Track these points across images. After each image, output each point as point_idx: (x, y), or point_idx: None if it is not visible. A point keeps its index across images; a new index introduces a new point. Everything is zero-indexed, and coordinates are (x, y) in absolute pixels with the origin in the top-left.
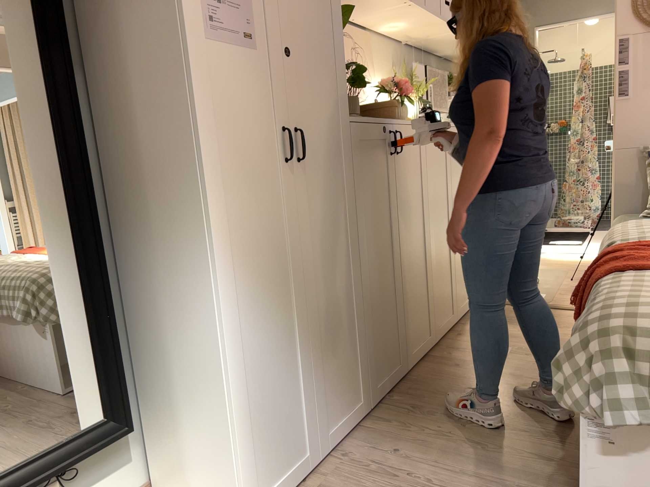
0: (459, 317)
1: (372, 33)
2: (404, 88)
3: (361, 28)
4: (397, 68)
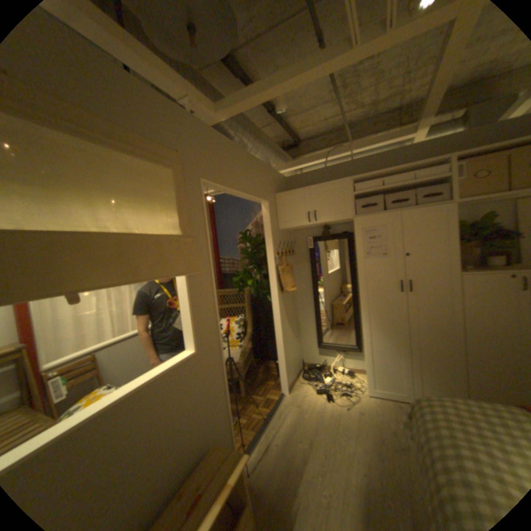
0: None
1: None
2: None
3: None
4: None
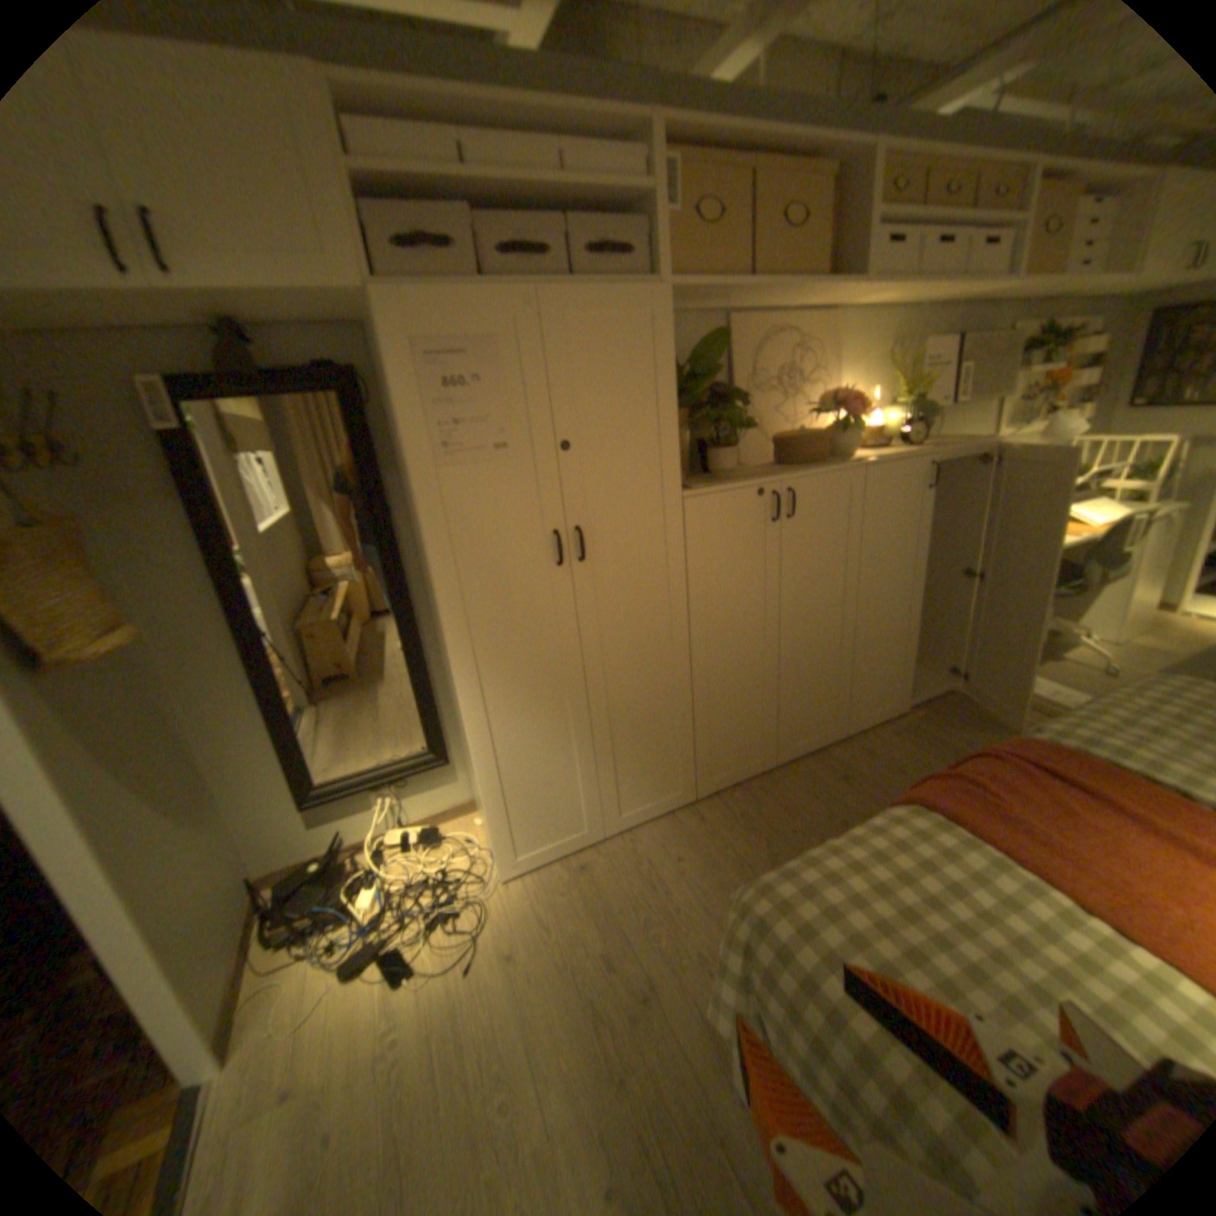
0: (921, 709)
1: (856, 310)
2: (867, 405)
3: (831, 310)
4: (899, 356)
